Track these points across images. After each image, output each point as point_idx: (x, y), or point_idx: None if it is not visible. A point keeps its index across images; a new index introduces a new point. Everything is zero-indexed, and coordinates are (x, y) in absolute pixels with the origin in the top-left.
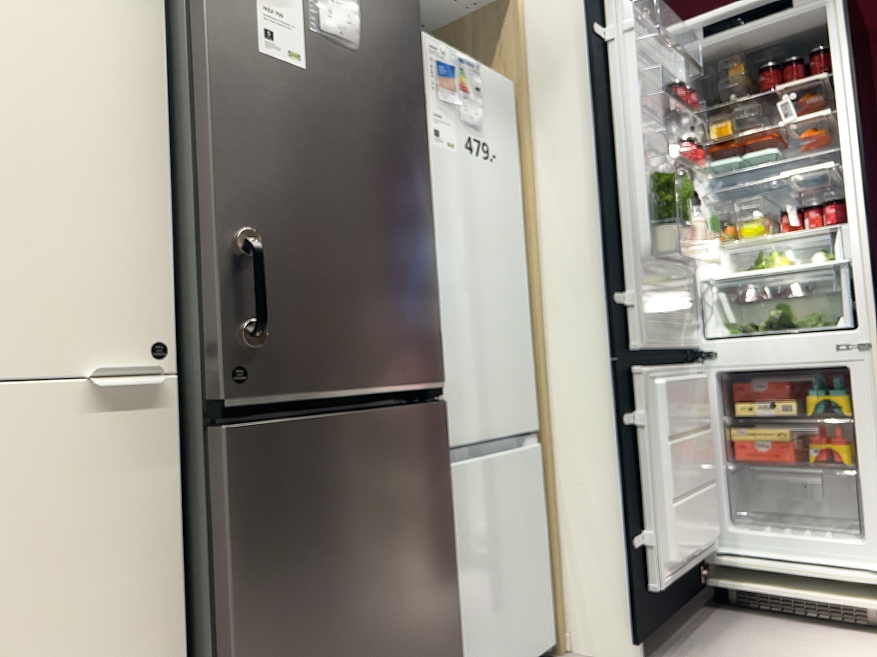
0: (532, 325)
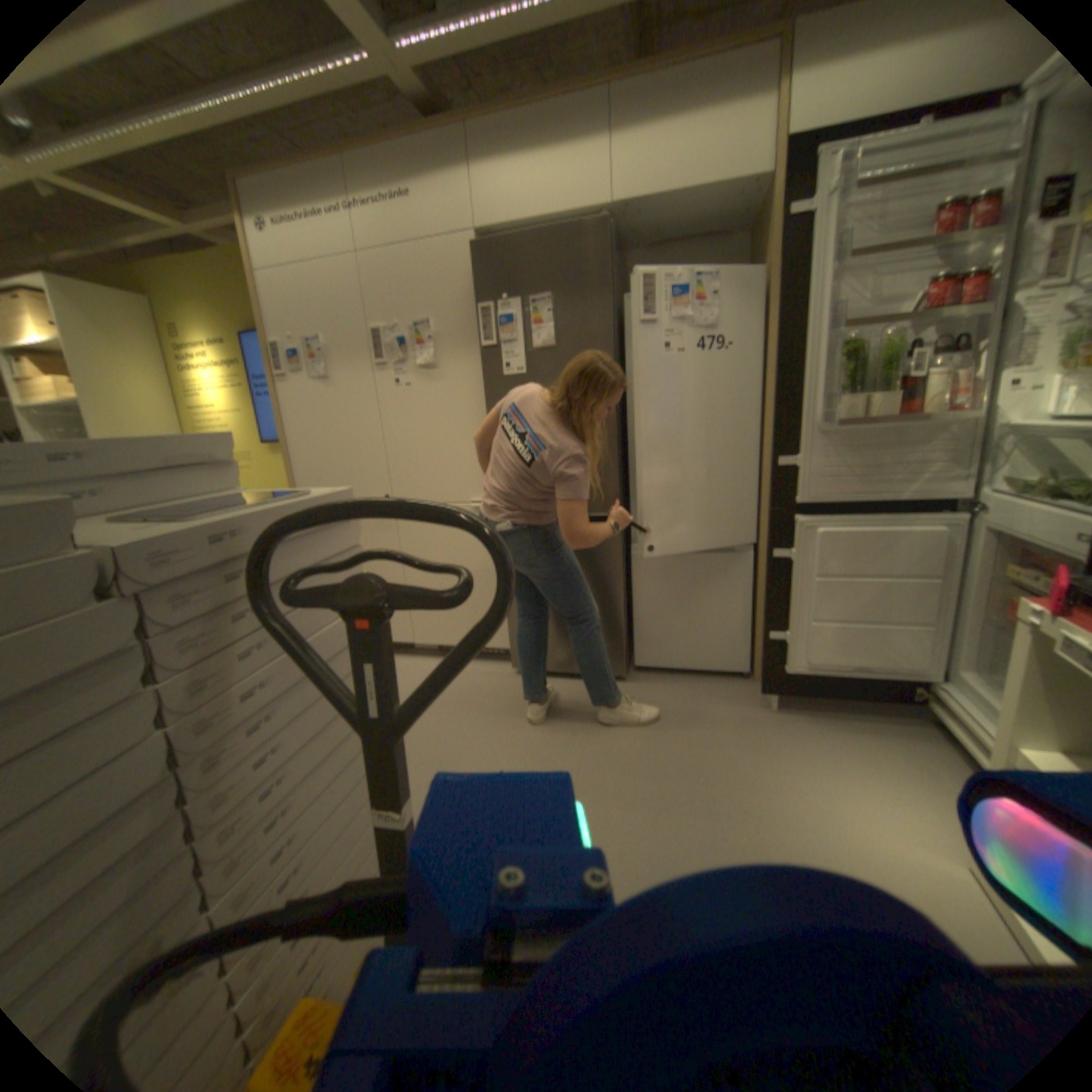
0: (760, 468)
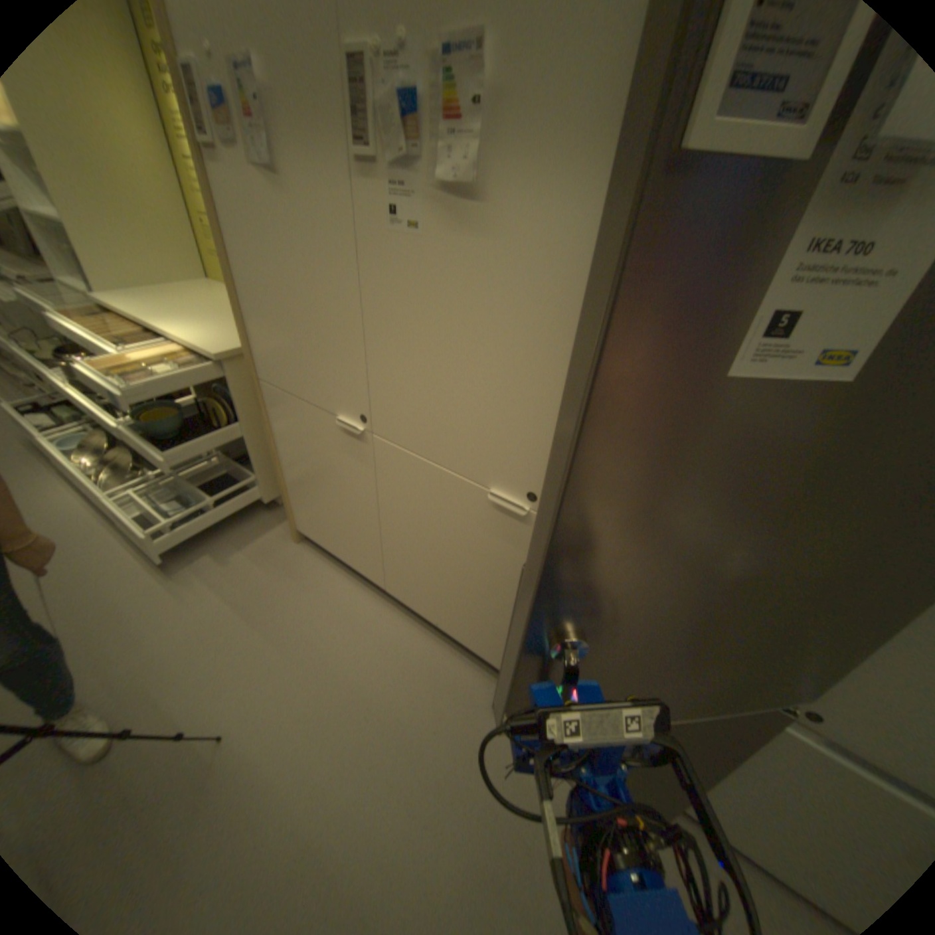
0: None
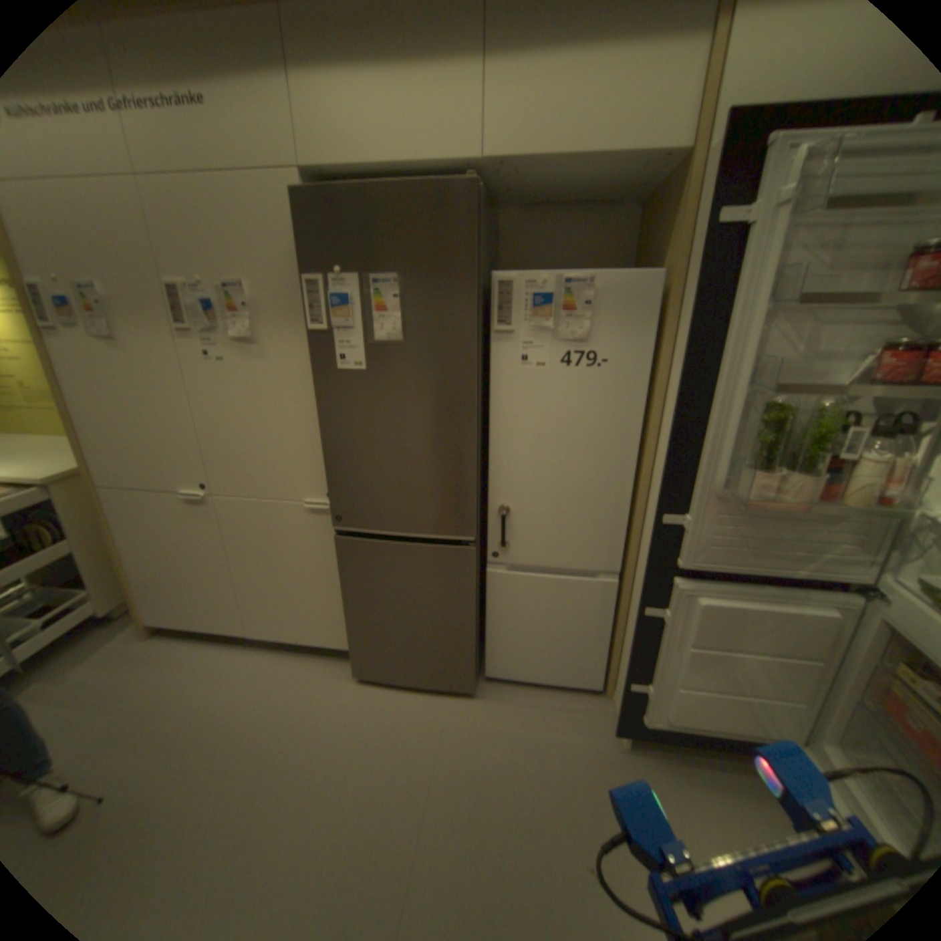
0: (635, 497)
